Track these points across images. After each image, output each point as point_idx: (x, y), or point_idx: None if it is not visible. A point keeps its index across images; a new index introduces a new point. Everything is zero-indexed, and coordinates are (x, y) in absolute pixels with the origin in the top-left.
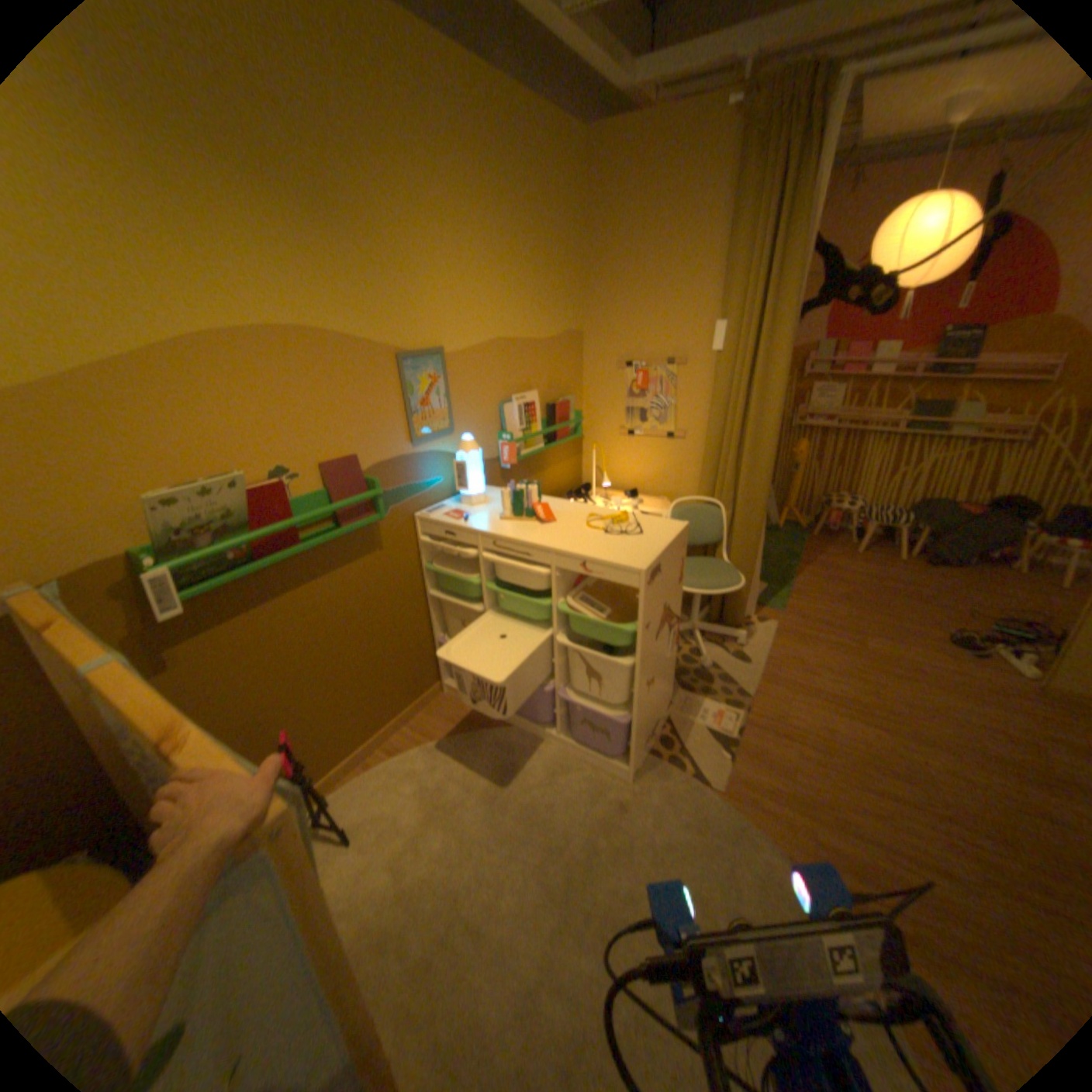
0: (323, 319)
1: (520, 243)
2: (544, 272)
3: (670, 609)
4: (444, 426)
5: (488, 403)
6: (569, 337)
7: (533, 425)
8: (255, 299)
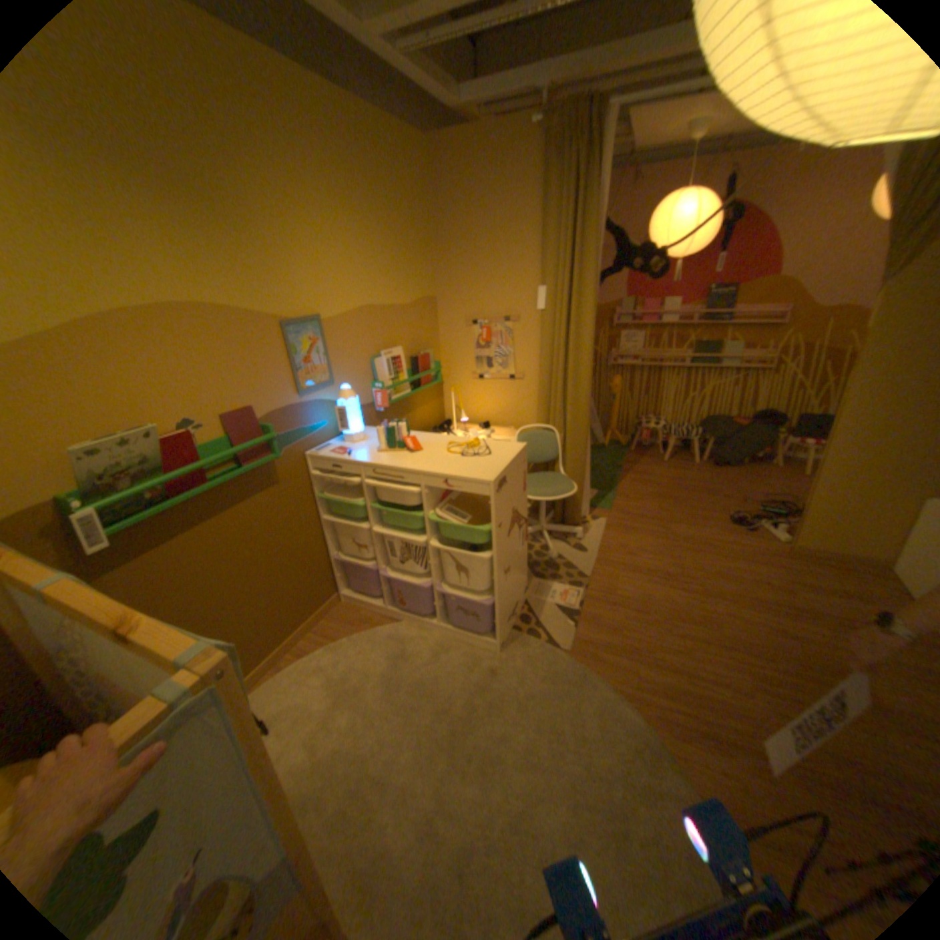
0: (215, 295)
1: (377, 228)
2: (399, 250)
3: (517, 511)
4: (324, 378)
5: (360, 357)
6: (424, 302)
7: (399, 374)
8: (155, 281)
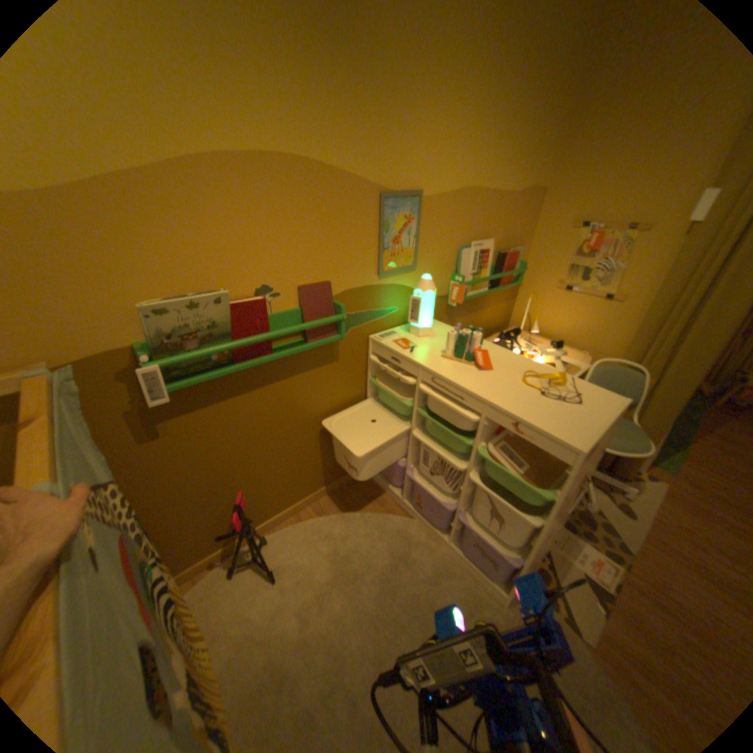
0: (322, 150)
1: (515, 91)
2: (530, 124)
3: (588, 476)
4: (408, 262)
5: (450, 245)
6: (534, 191)
7: (483, 269)
8: (263, 123)
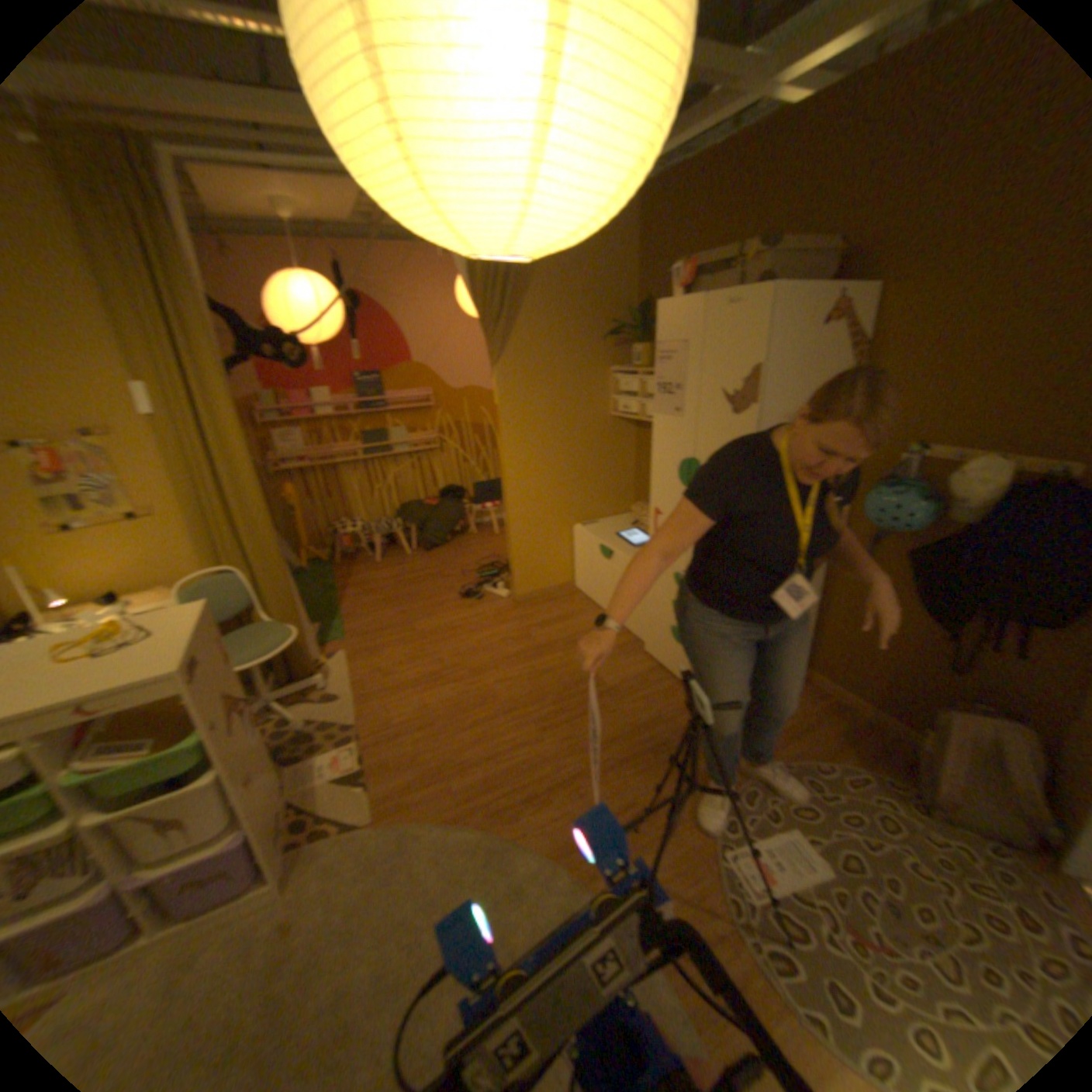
0: None
1: None
2: None
3: (227, 695)
4: None
5: None
6: None
7: None
8: None
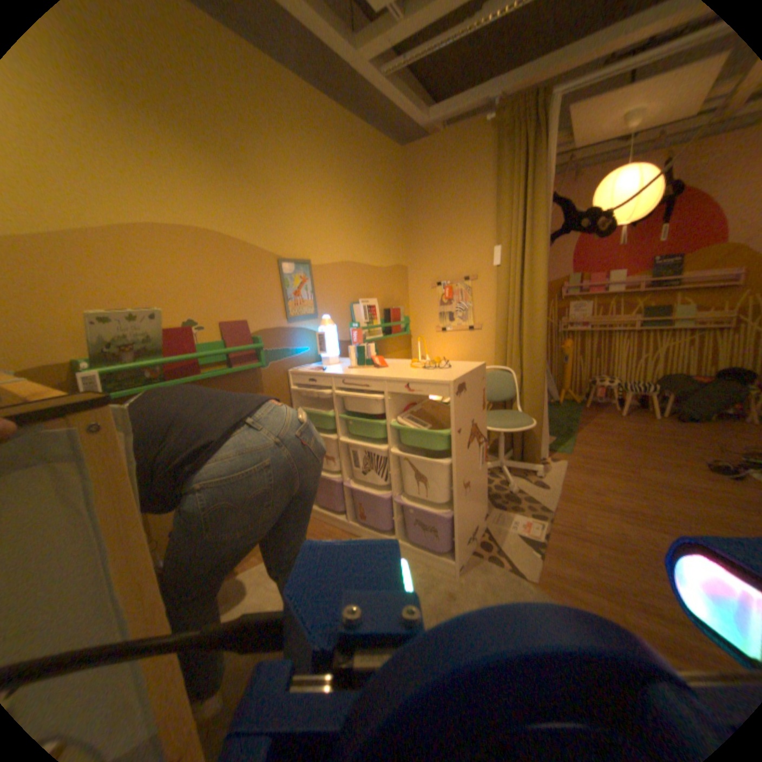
0: (228, 228)
1: (361, 204)
2: (379, 224)
3: (477, 427)
4: (310, 311)
5: (341, 301)
6: (397, 268)
7: (374, 320)
8: (183, 208)
